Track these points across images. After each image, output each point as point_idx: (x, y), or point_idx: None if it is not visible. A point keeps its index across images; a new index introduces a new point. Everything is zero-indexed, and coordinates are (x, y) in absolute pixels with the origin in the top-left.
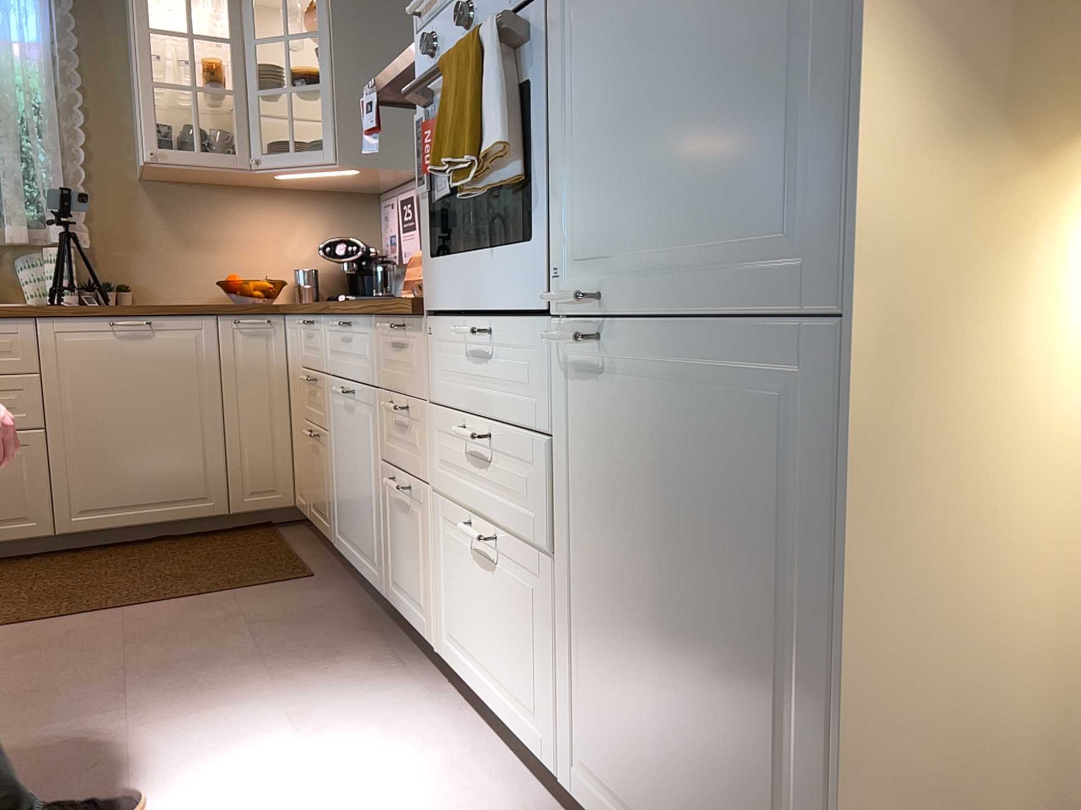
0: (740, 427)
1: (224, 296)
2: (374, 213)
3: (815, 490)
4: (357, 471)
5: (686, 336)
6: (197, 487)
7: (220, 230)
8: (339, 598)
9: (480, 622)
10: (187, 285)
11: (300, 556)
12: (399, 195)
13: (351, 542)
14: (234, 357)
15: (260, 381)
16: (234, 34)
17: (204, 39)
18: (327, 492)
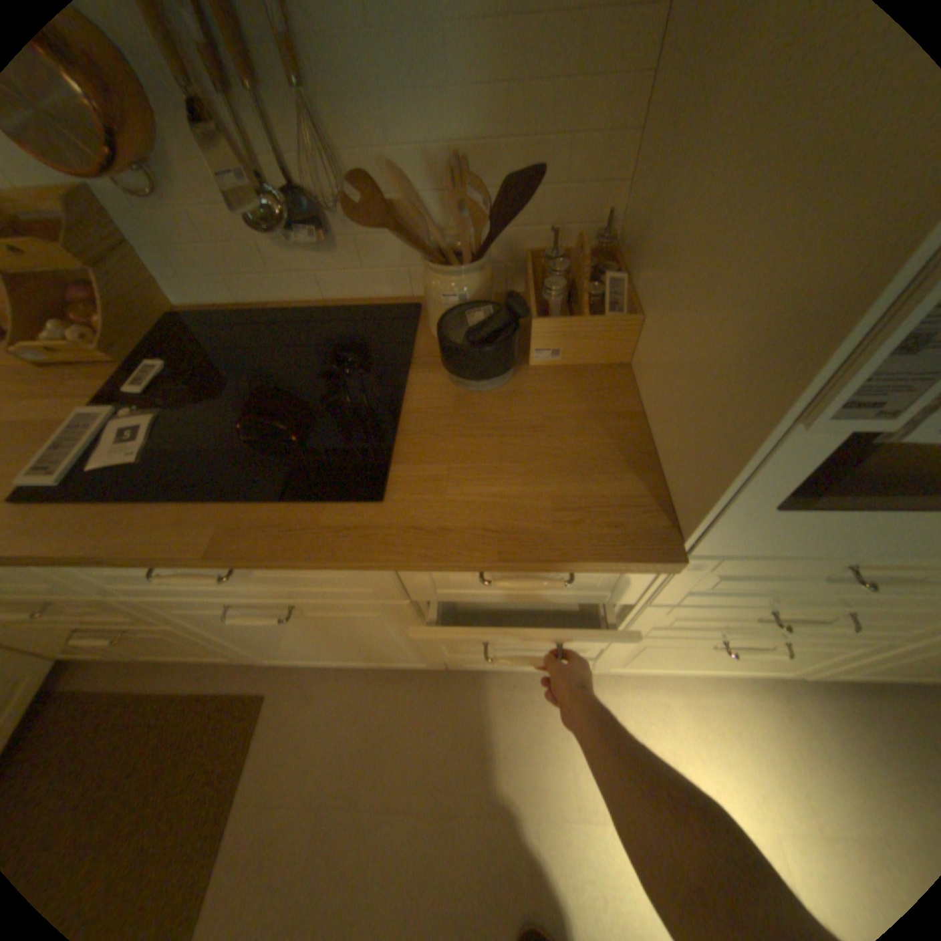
0: None
1: None
2: None
3: None
4: (330, 639)
5: None
6: None
7: None
8: (340, 690)
9: (703, 662)
10: None
11: (184, 691)
12: None
13: (321, 661)
14: None
15: None
16: None
17: None
18: (202, 649)
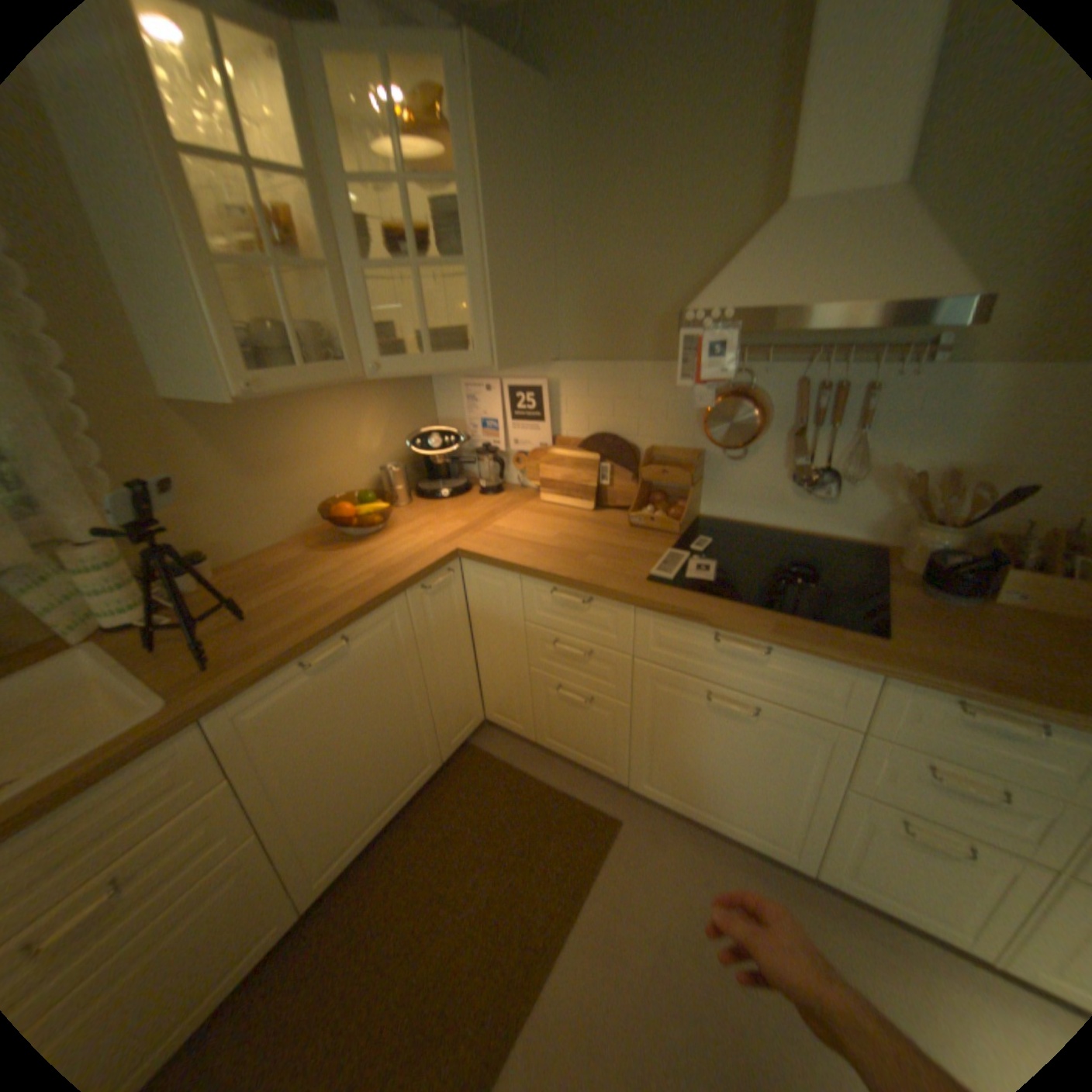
0: None
1: (310, 521)
2: (427, 385)
3: None
4: (745, 769)
5: None
6: (418, 763)
7: (287, 444)
8: (693, 853)
9: None
10: (267, 523)
11: (559, 788)
12: (506, 381)
13: (698, 806)
14: (427, 624)
15: (450, 634)
16: (307, 163)
17: (268, 171)
18: (614, 747)
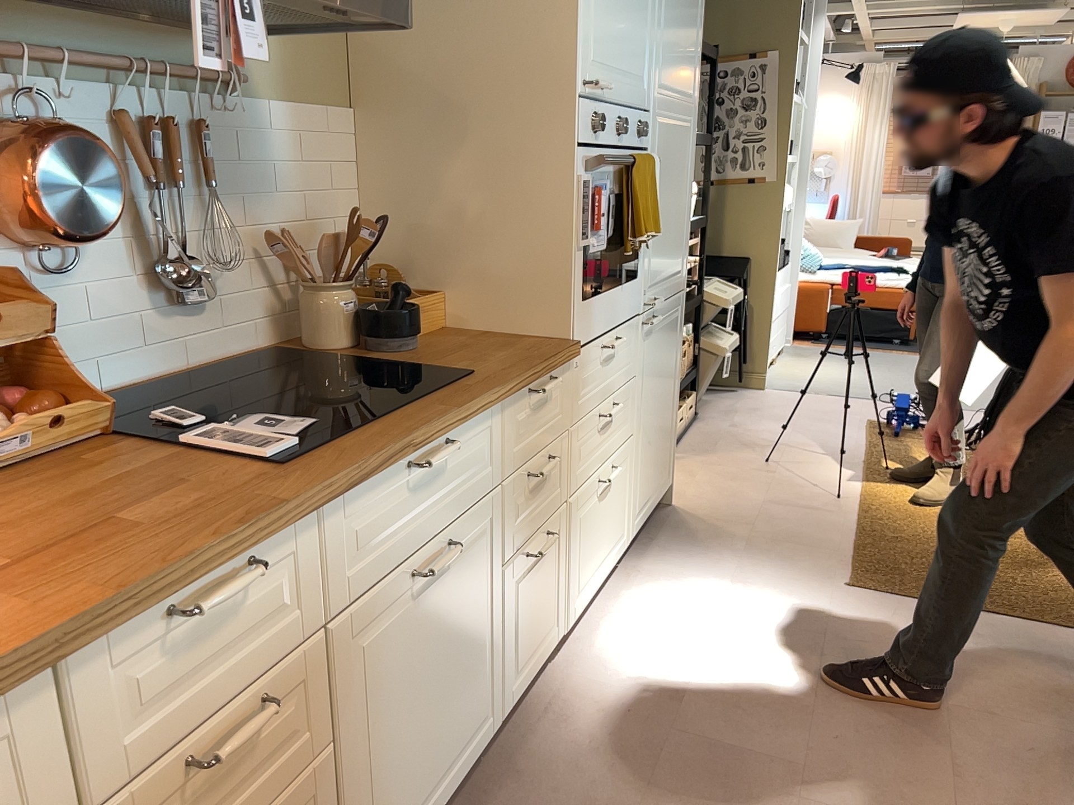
0: (673, 327)
1: None
2: None
3: (679, 335)
4: (447, 658)
5: (667, 304)
6: None
7: None
8: None
9: (598, 537)
10: None
11: None
12: None
13: (418, 804)
14: None
15: None
16: None
17: None
18: None
